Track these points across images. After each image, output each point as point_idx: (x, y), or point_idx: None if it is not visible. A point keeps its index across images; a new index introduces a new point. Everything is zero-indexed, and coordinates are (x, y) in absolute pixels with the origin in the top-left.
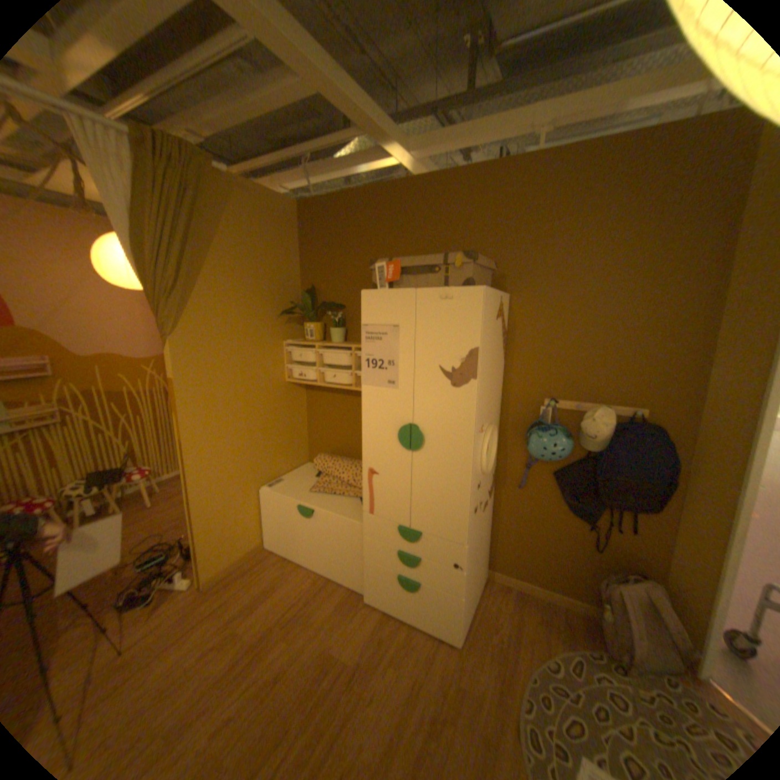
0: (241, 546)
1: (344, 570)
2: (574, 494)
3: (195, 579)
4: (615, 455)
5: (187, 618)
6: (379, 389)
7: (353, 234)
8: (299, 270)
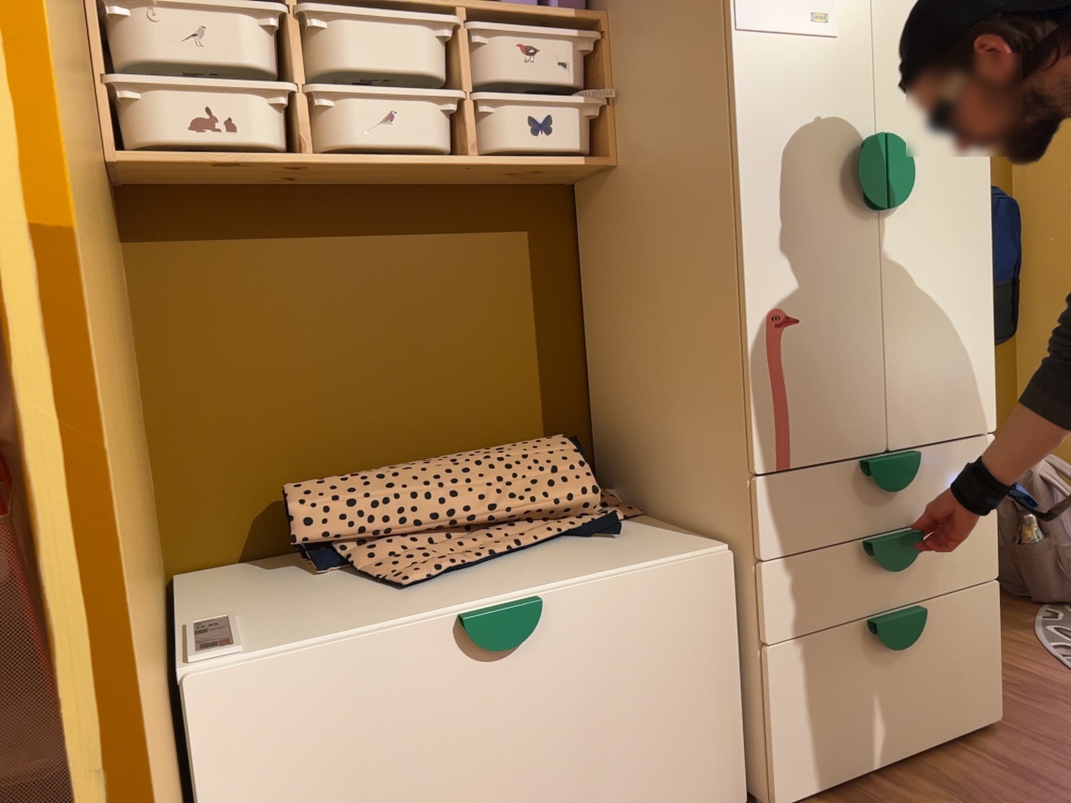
0: None
1: (675, 764)
2: None
3: None
4: None
5: None
6: (789, 42)
7: None
8: None
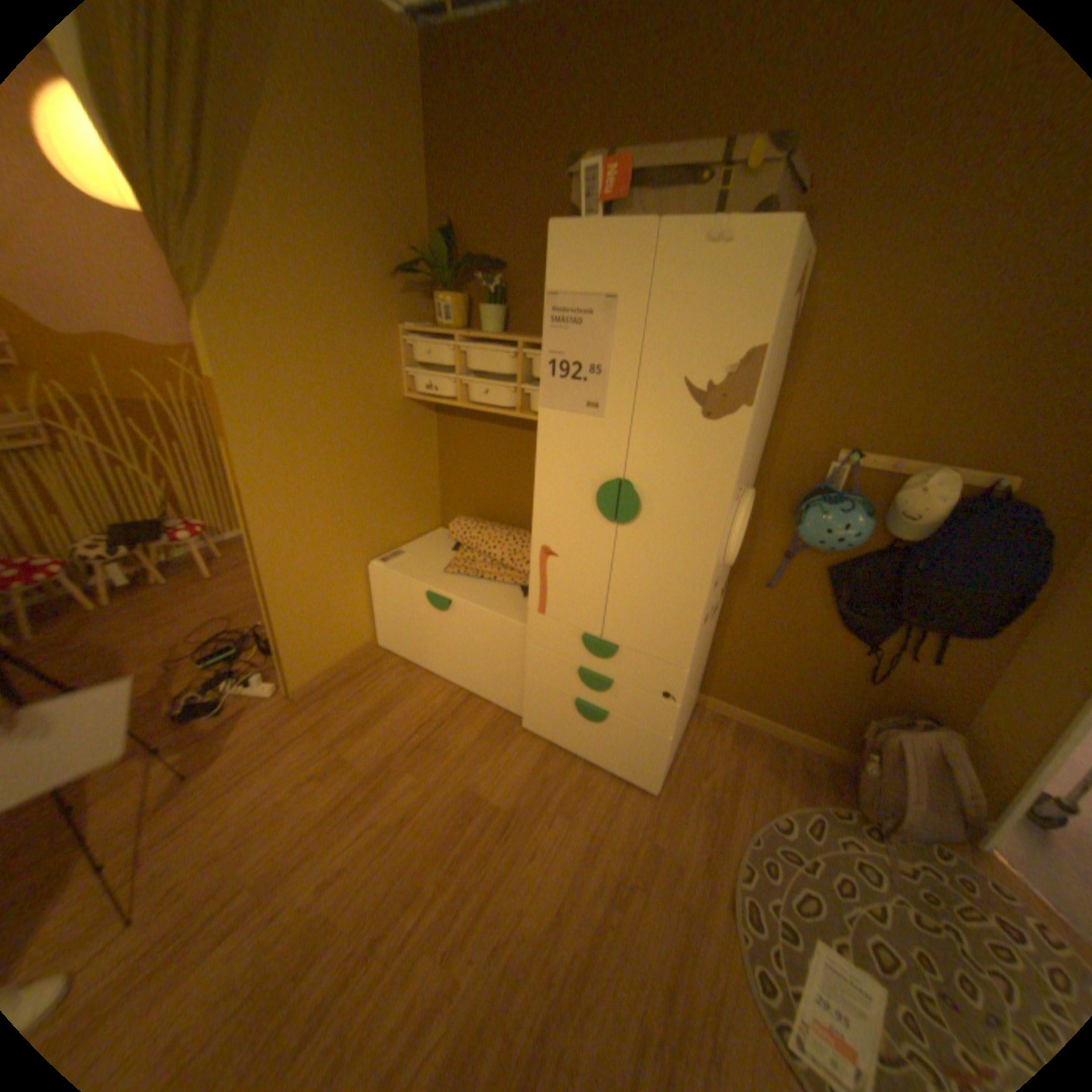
0: (345, 642)
1: (496, 683)
2: (854, 602)
3: (283, 684)
4: (945, 548)
5: (274, 735)
6: (570, 417)
7: (529, 113)
8: (425, 190)
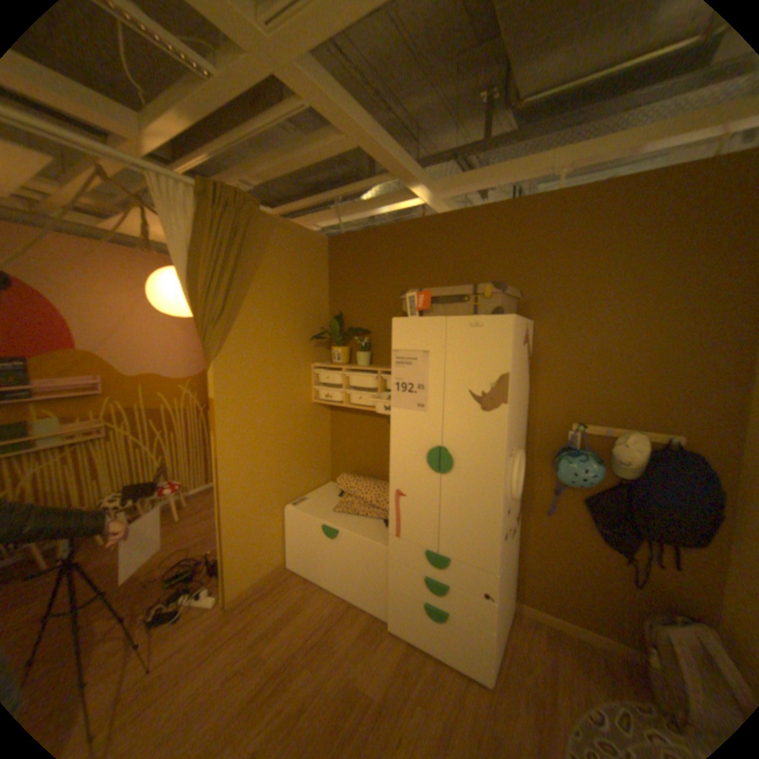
0: (264, 565)
1: (367, 595)
2: (608, 524)
3: (220, 597)
4: (652, 483)
5: (211, 639)
6: (408, 412)
7: (380, 266)
8: (328, 298)
